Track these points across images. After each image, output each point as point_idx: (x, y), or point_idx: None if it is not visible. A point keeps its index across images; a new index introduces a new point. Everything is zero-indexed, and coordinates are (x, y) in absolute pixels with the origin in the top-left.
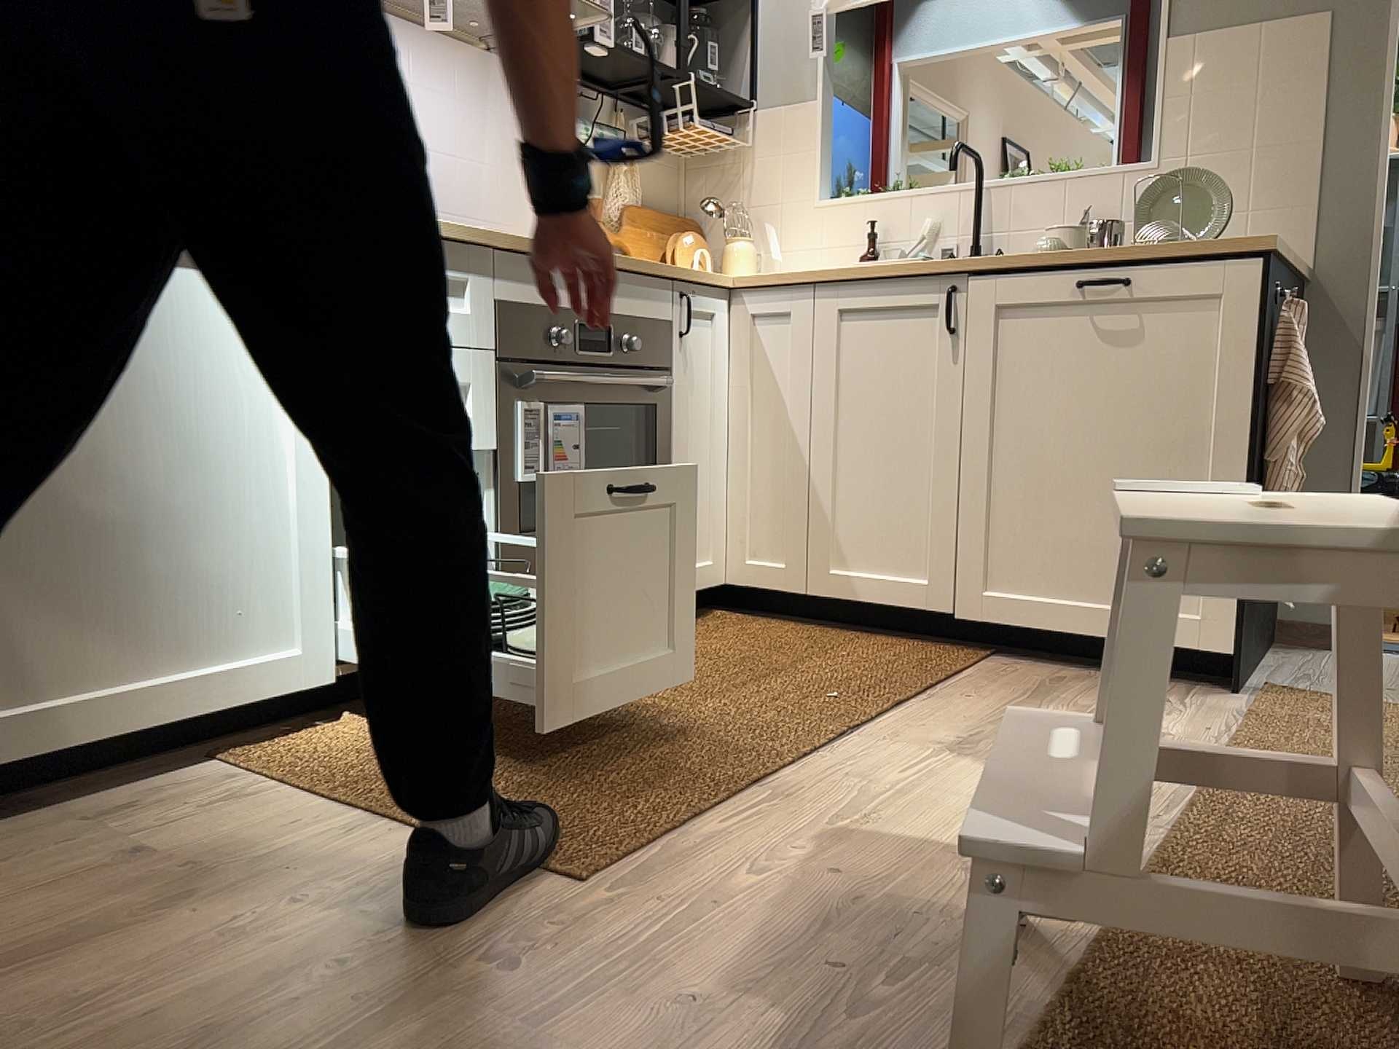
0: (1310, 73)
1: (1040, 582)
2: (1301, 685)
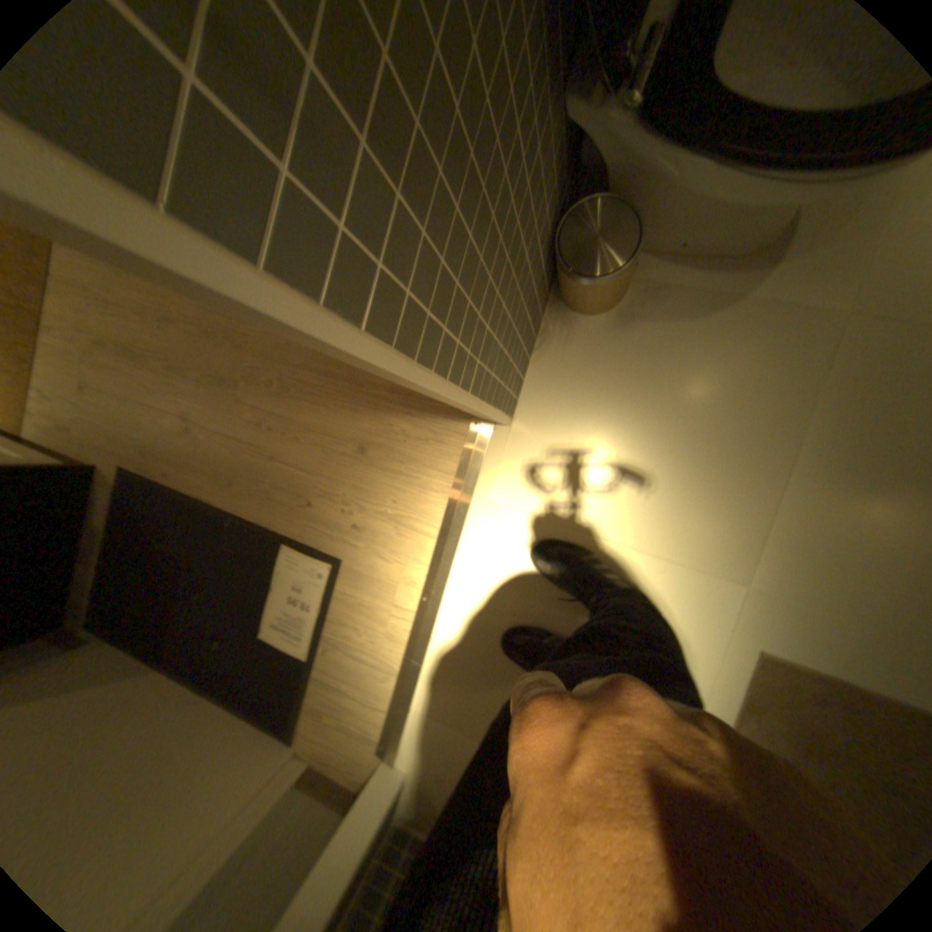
0: None
1: None
2: None
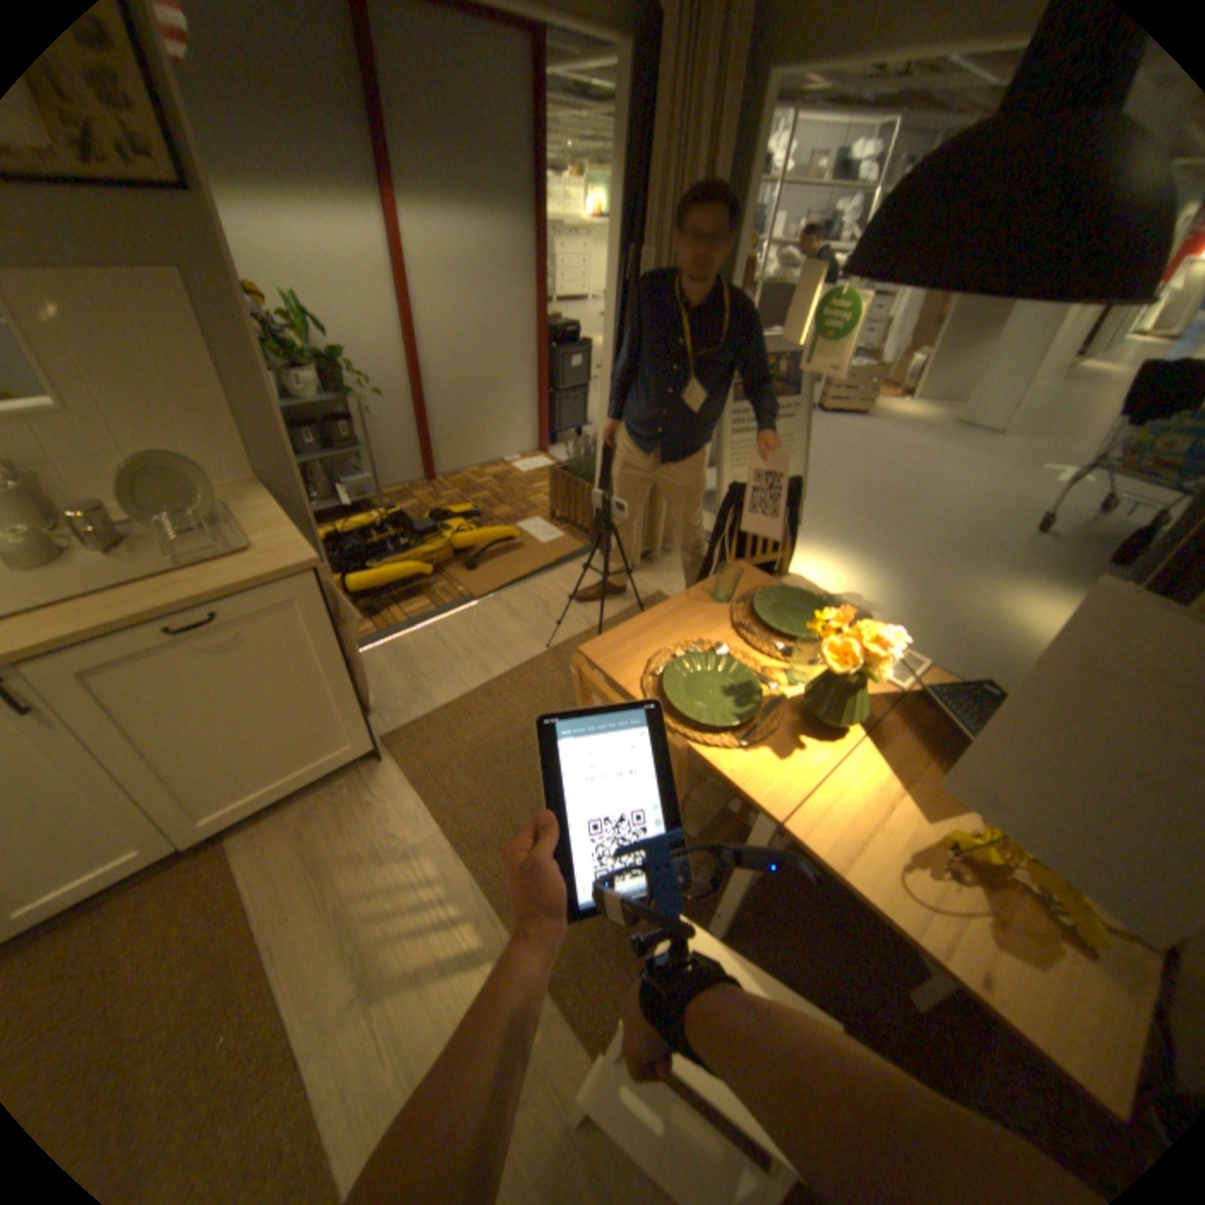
0: (187, 321)
1: (236, 792)
2: (395, 727)
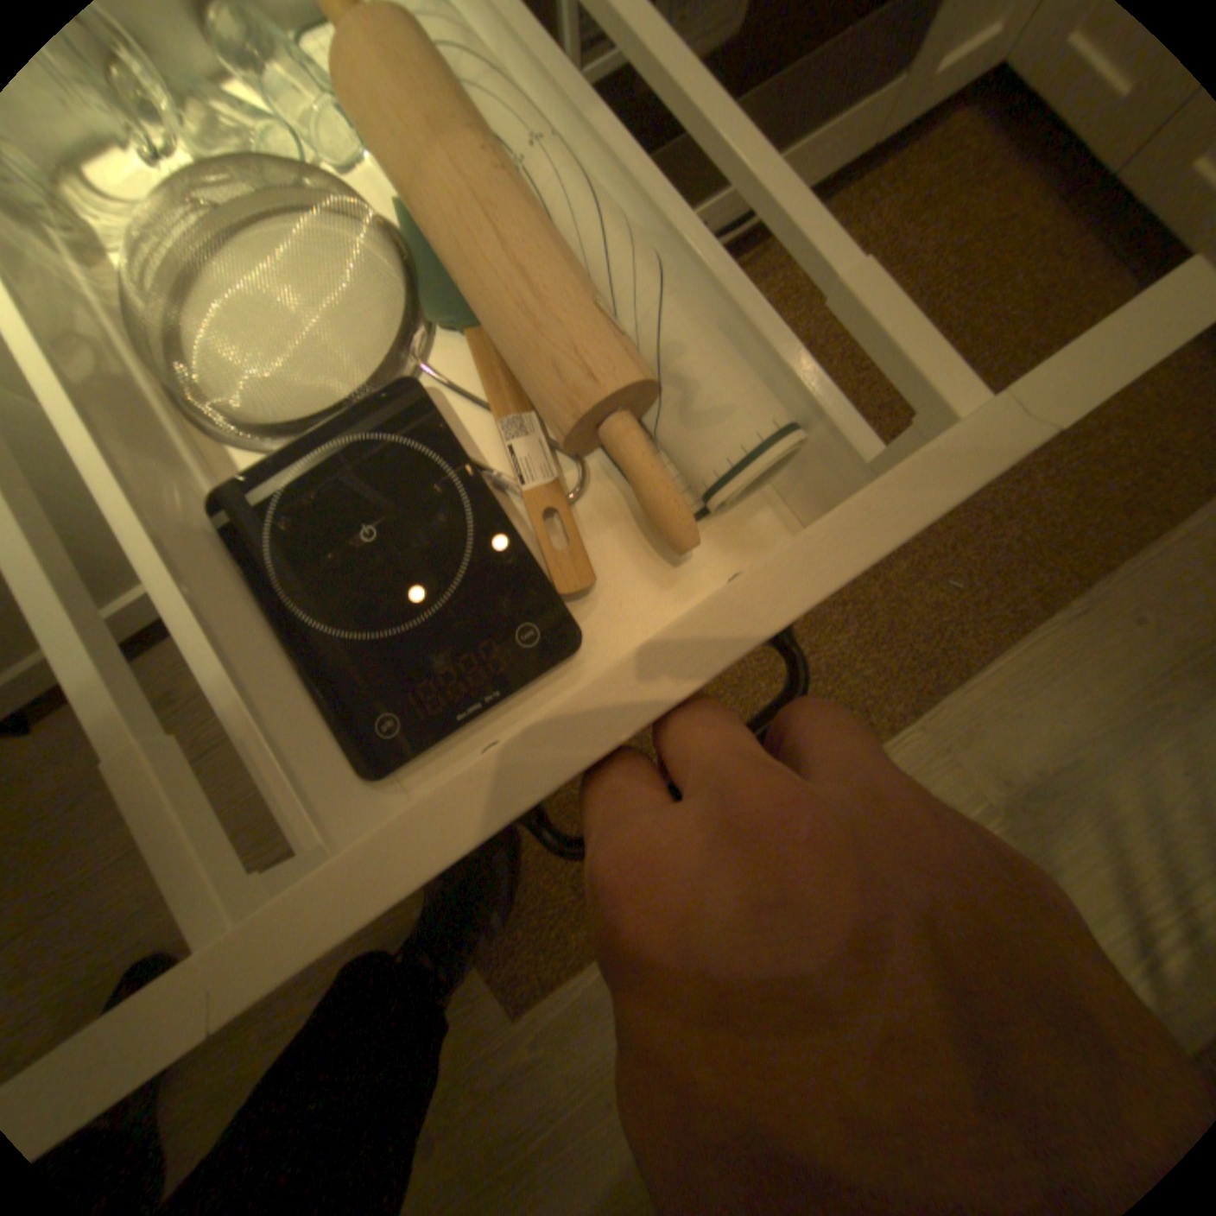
0: None
1: None
2: None
